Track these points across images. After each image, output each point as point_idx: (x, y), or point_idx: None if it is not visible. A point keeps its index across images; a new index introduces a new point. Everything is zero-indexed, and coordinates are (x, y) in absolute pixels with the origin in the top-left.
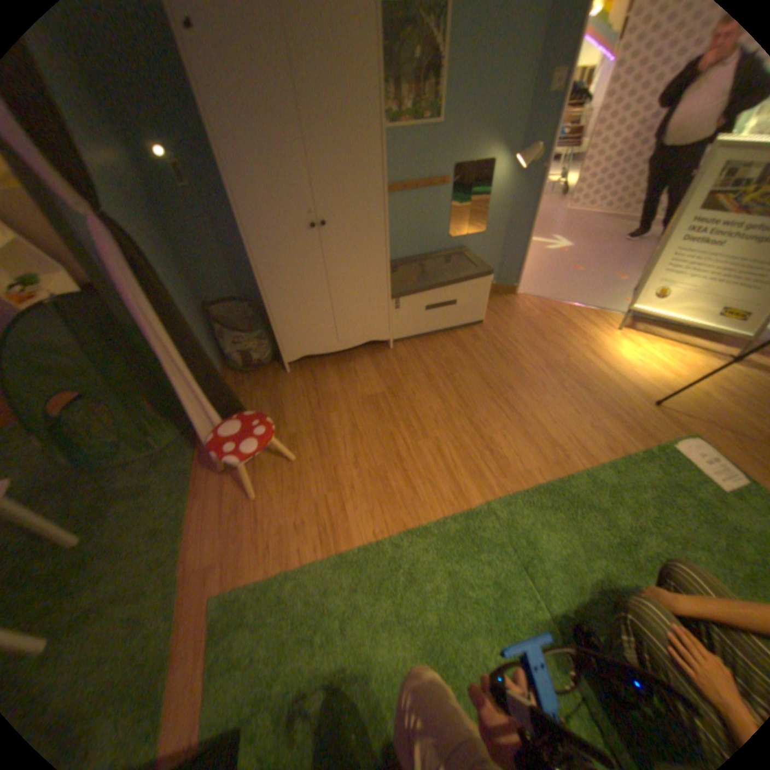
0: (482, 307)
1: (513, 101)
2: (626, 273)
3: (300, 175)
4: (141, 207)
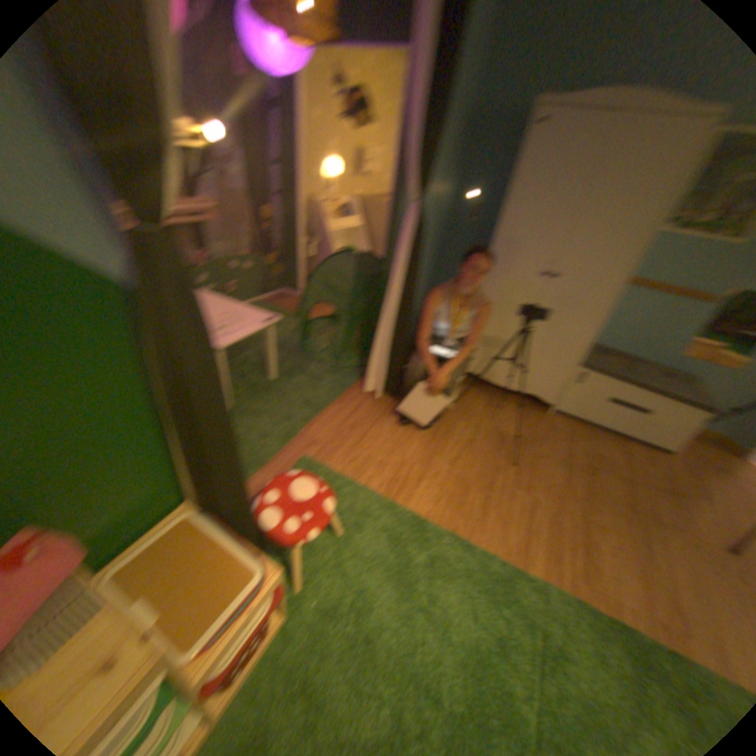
0: (681, 439)
1: None
2: None
3: (559, 234)
4: (439, 221)
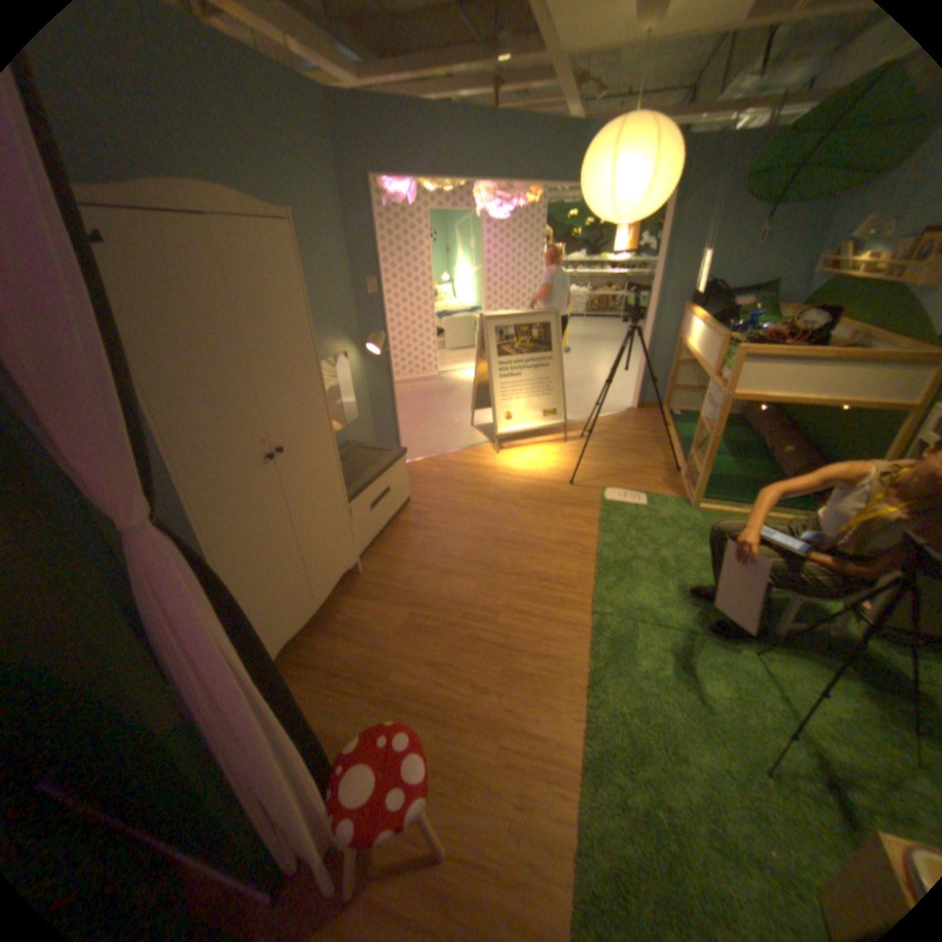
0: (404, 483)
1: (343, 303)
2: (451, 417)
3: (246, 400)
4: None
